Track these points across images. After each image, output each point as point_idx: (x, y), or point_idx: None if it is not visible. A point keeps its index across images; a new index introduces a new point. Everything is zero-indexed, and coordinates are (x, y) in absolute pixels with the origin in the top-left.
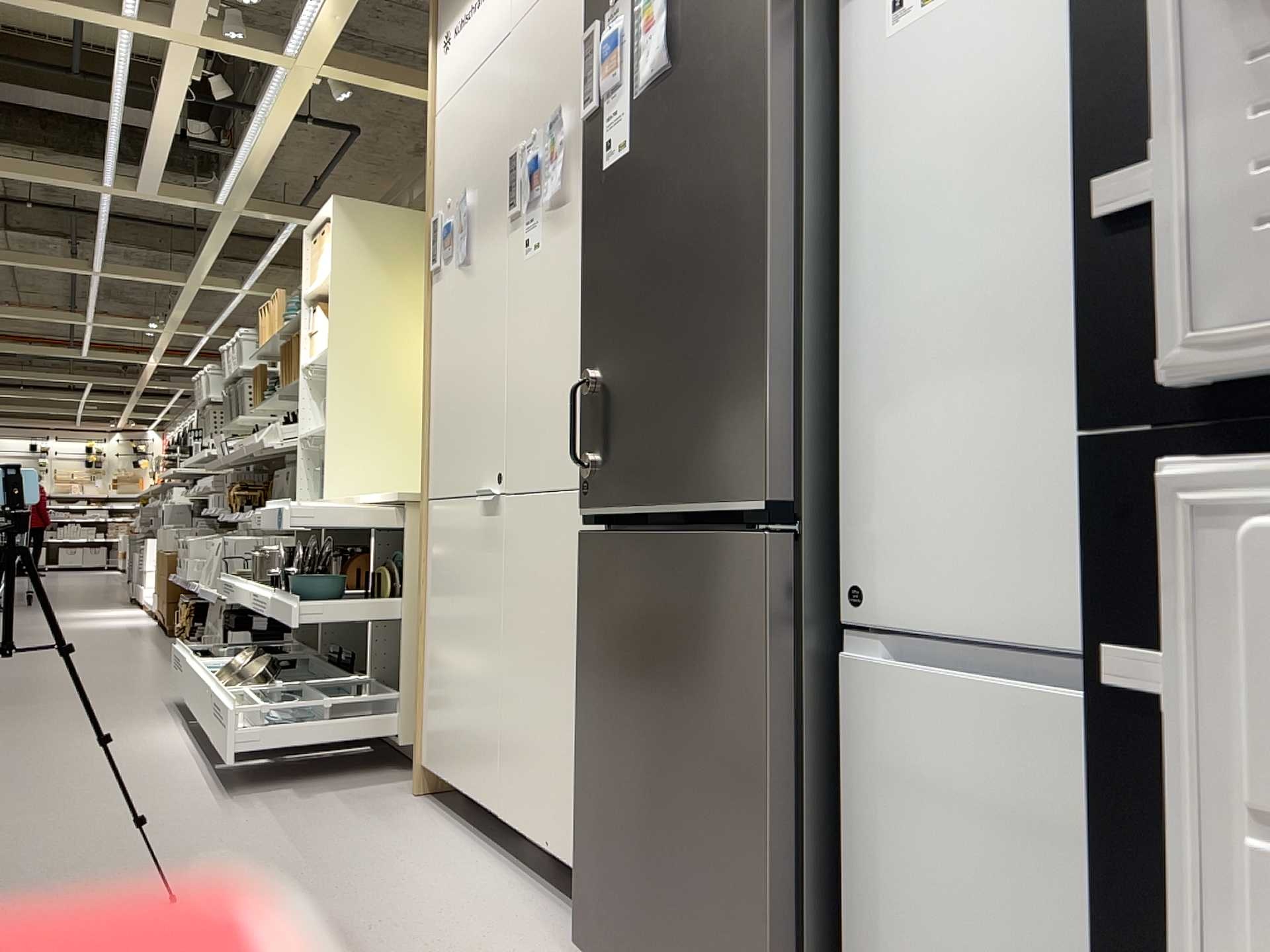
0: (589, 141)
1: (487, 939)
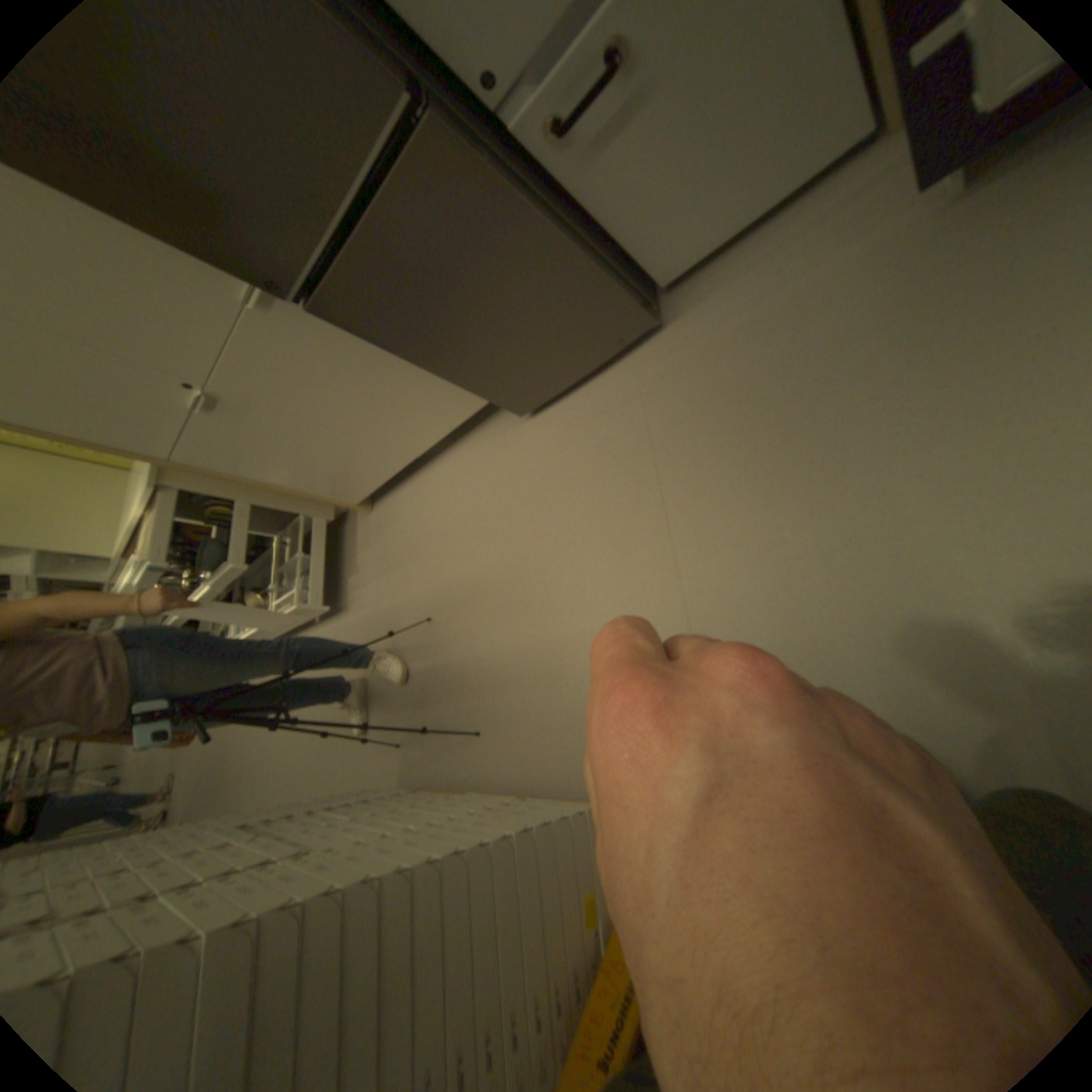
0: None
1: (496, 462)
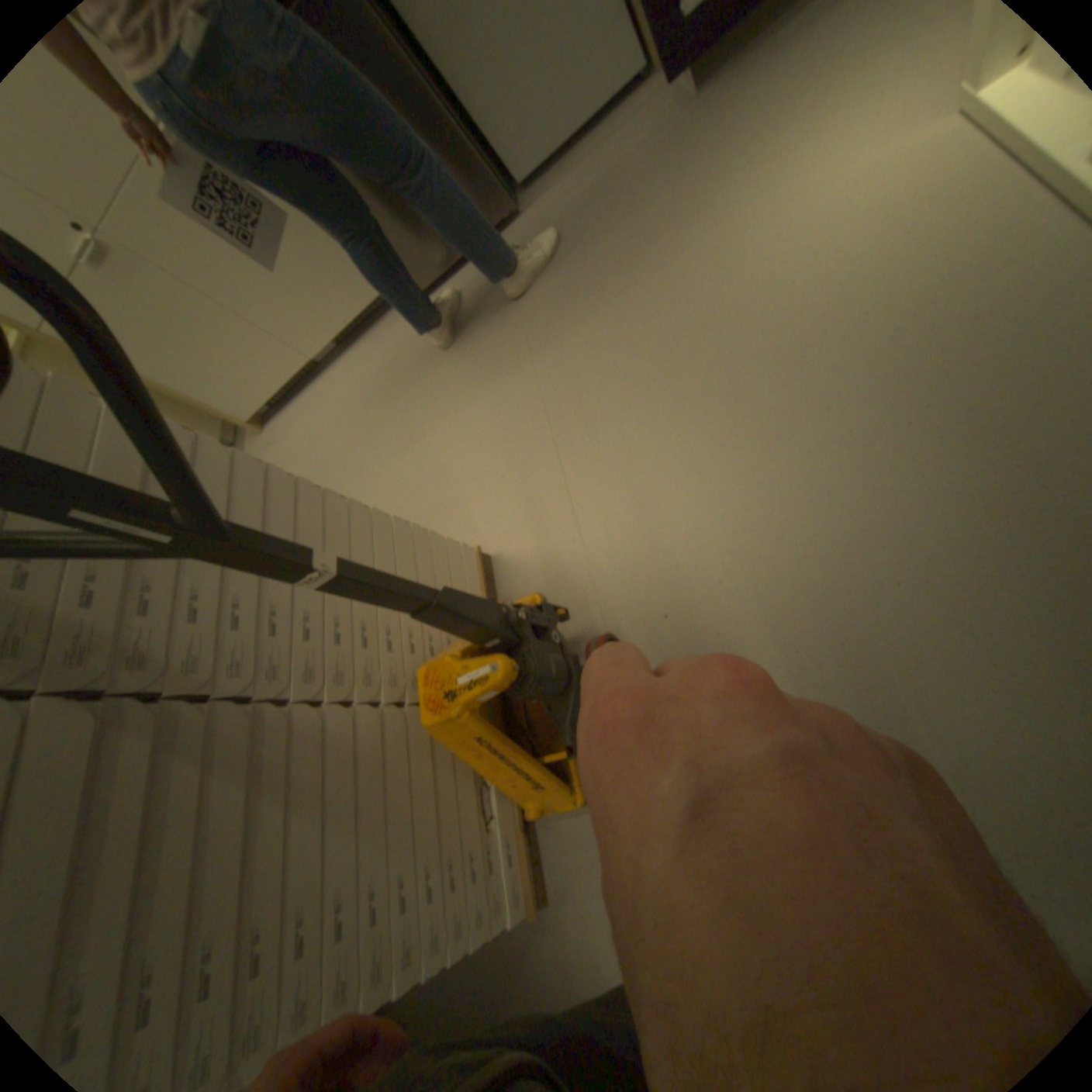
0: None
1: (386, 348)
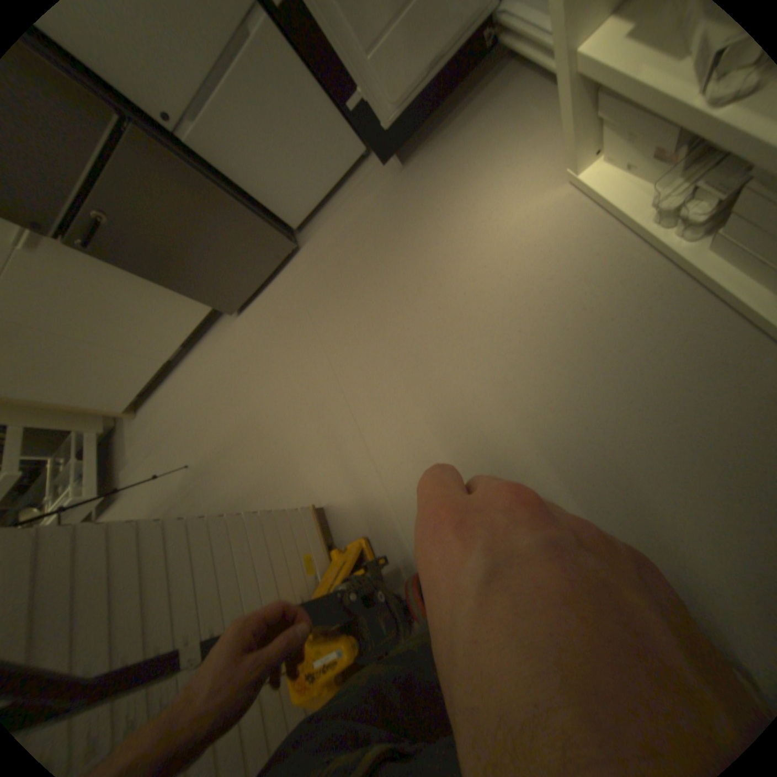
0: None
1: (221, 349)
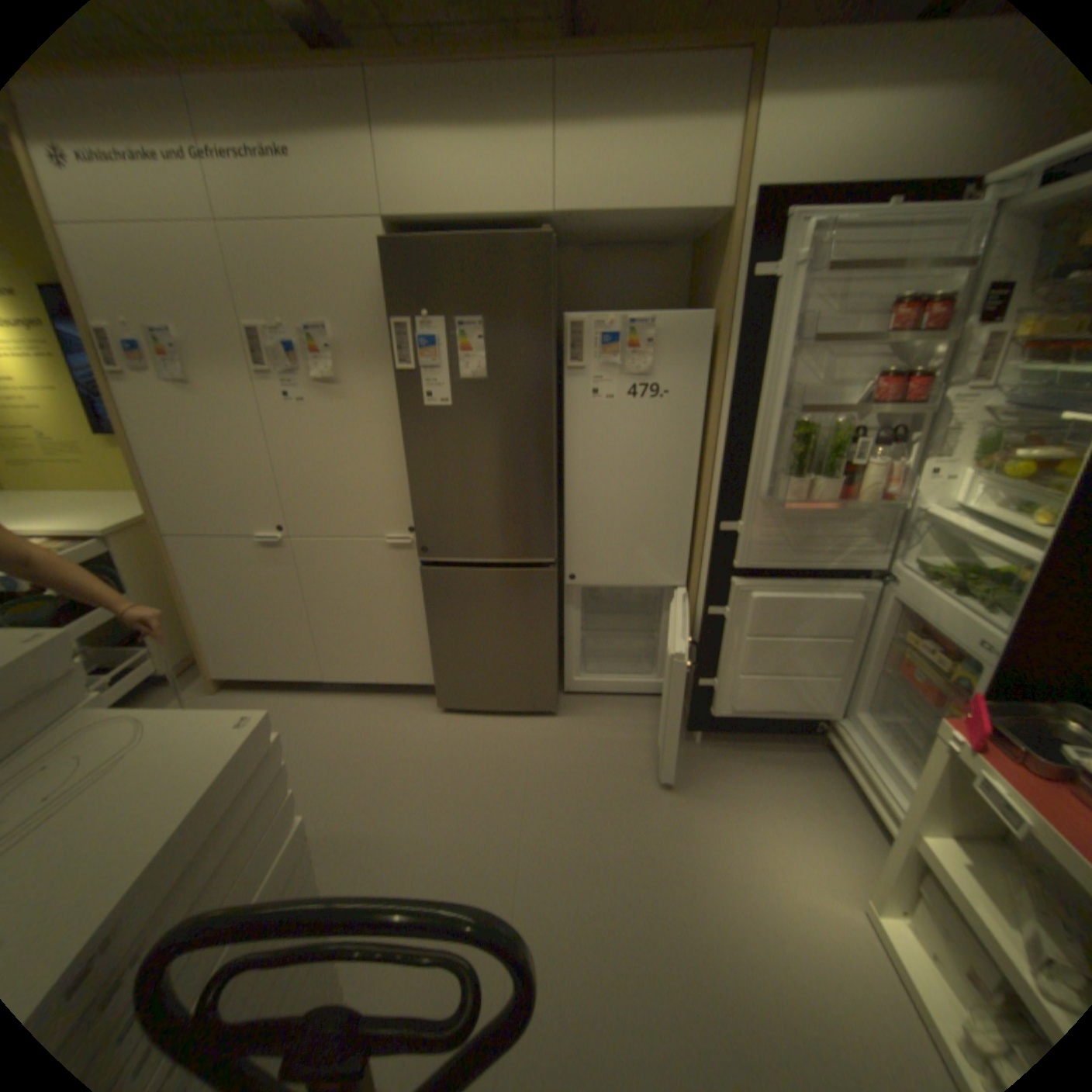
0: (405, 383)
1: (392, 725)
